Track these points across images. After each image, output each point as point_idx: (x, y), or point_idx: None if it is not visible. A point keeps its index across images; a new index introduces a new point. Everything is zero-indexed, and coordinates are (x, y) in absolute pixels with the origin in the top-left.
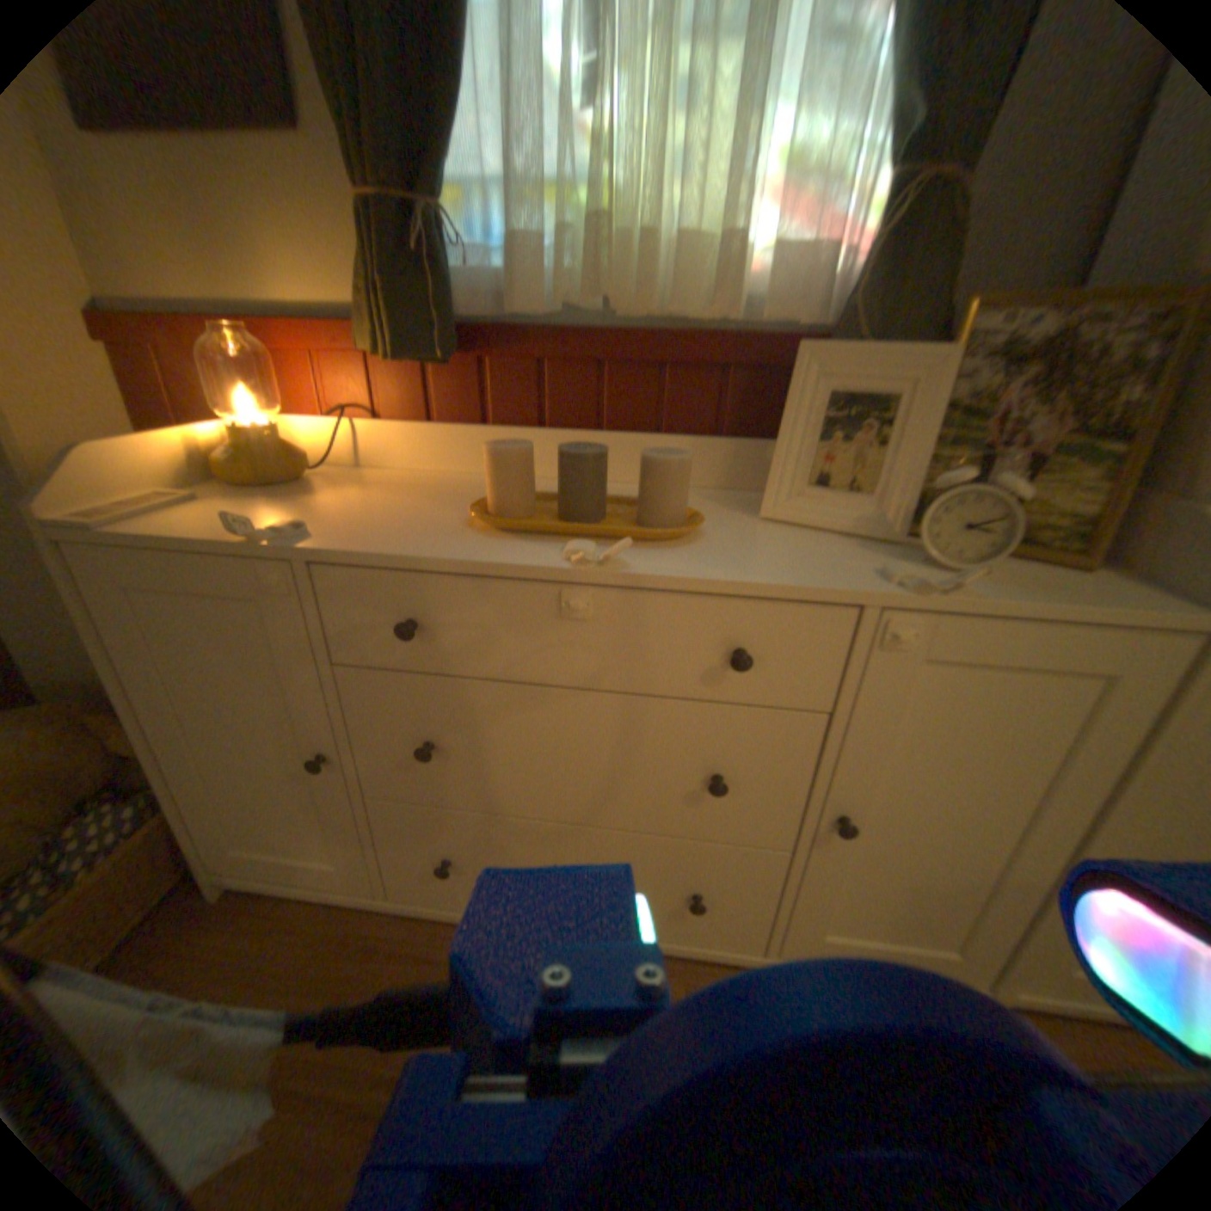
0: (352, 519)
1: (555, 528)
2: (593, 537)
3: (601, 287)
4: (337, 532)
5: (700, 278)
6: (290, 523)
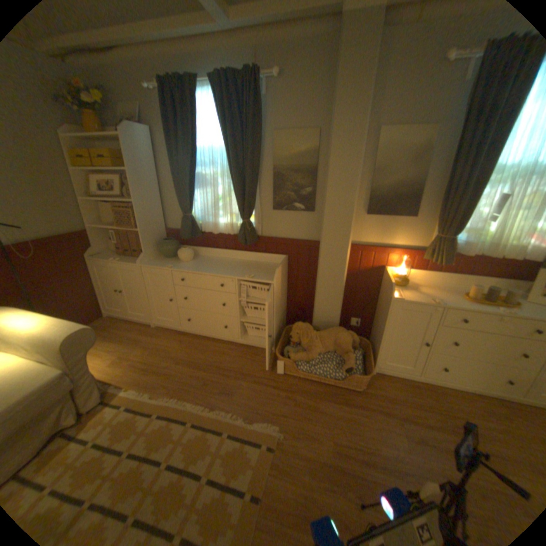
0: (440, 298)
1: (491, 304)
2: (497, 306)
3: (484, 251)
4: (445, 302)
5: (507, 250)
6: (438, 300)
